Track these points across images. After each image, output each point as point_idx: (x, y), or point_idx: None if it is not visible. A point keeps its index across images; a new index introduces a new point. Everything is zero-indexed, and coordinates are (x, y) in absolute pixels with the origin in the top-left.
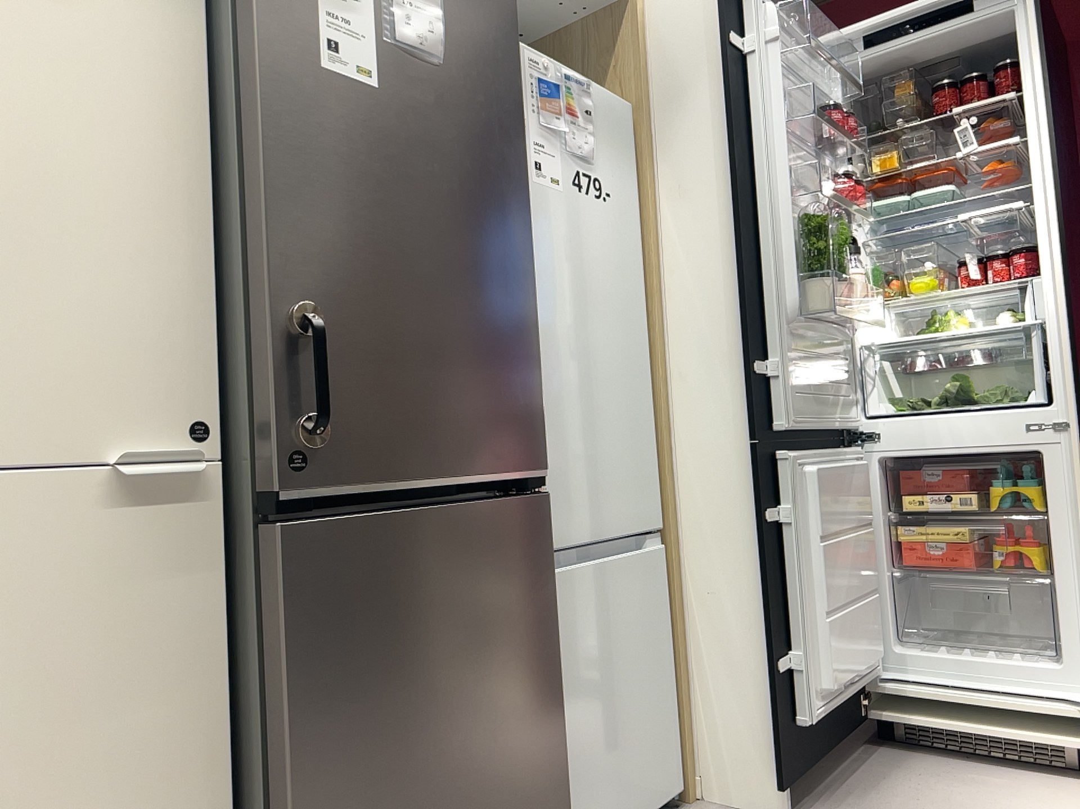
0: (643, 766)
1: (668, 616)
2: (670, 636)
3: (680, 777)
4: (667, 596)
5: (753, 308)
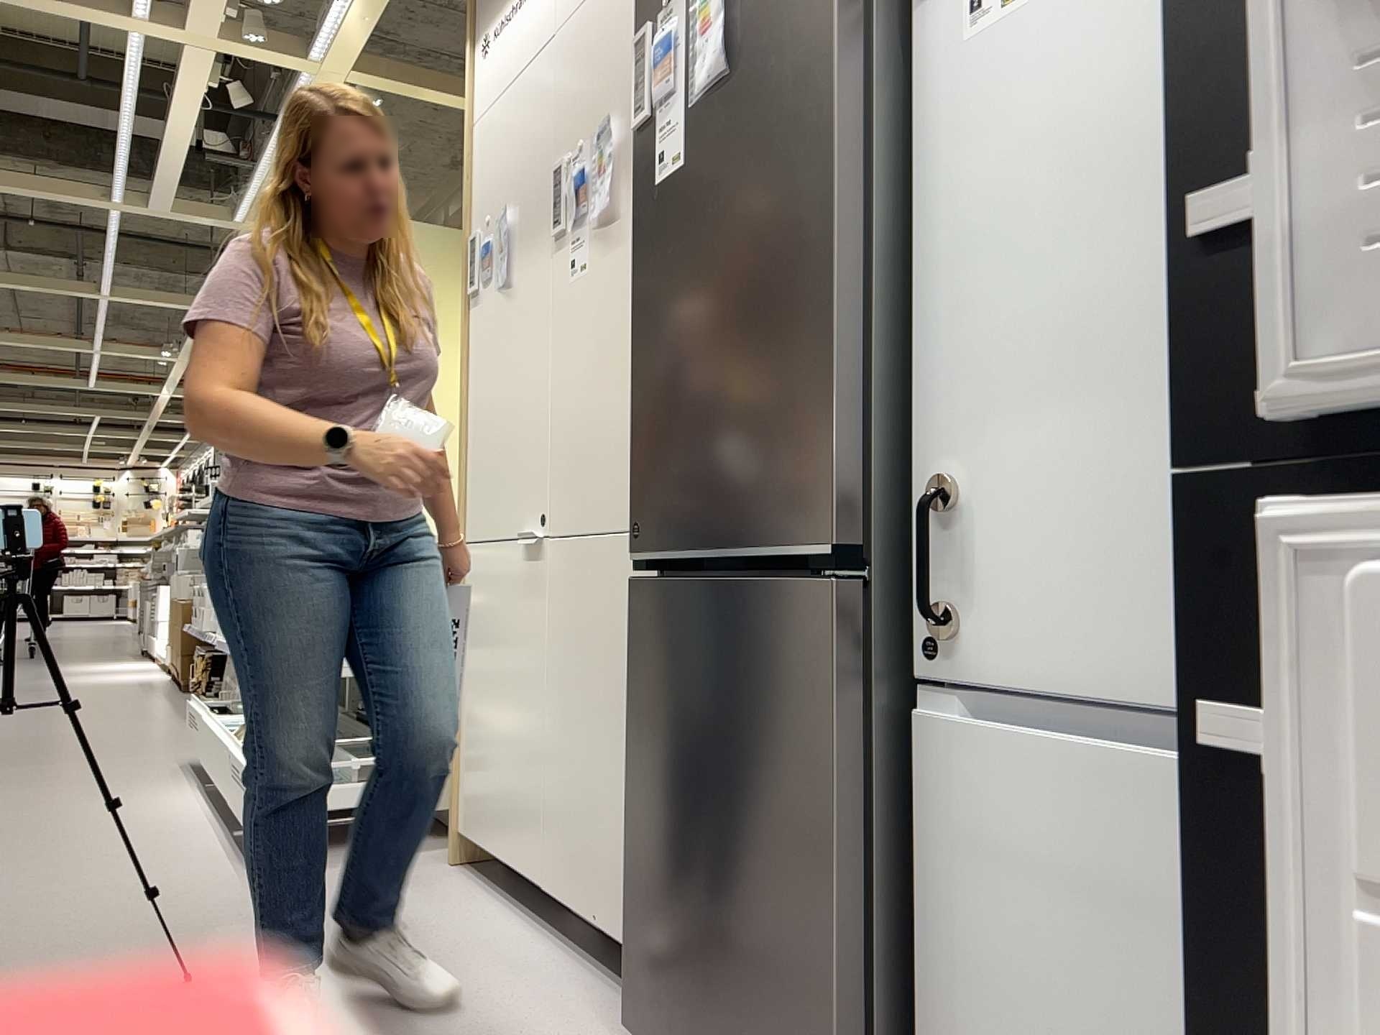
0: None
1: None
2: None
3: None
4: None
5: (1234, 7)
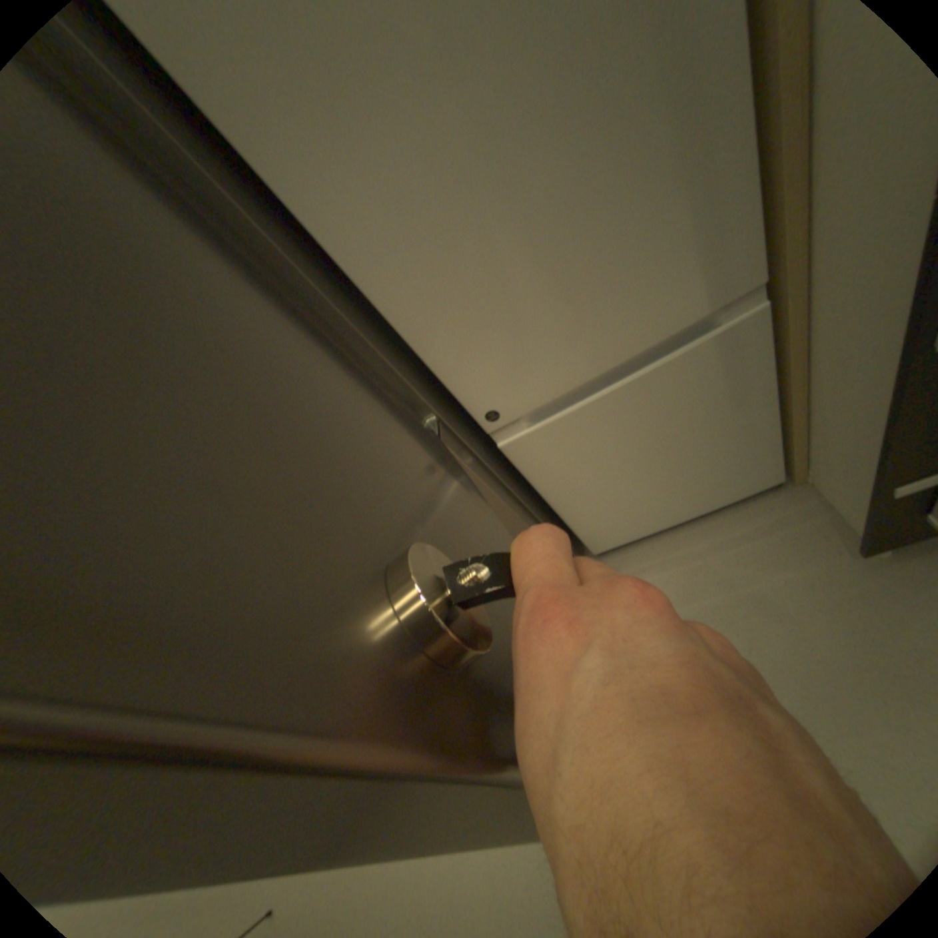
0: (704, 488)
1: (777, 359)
2: (779, 376)
3: (786, 465)
4: (776, 341)
5: None
